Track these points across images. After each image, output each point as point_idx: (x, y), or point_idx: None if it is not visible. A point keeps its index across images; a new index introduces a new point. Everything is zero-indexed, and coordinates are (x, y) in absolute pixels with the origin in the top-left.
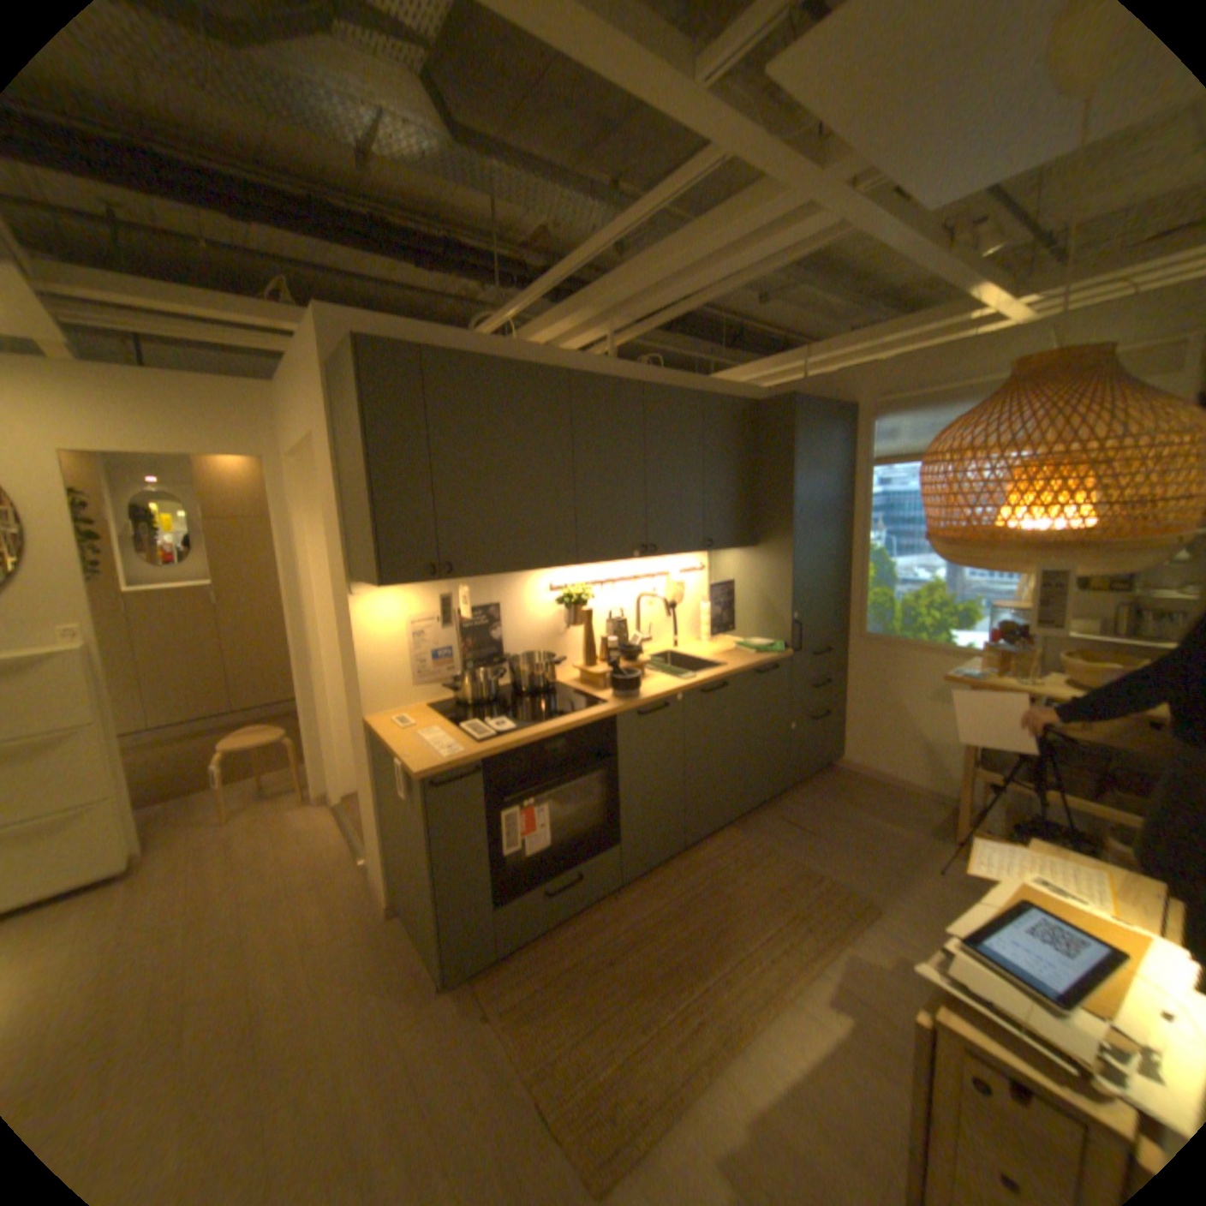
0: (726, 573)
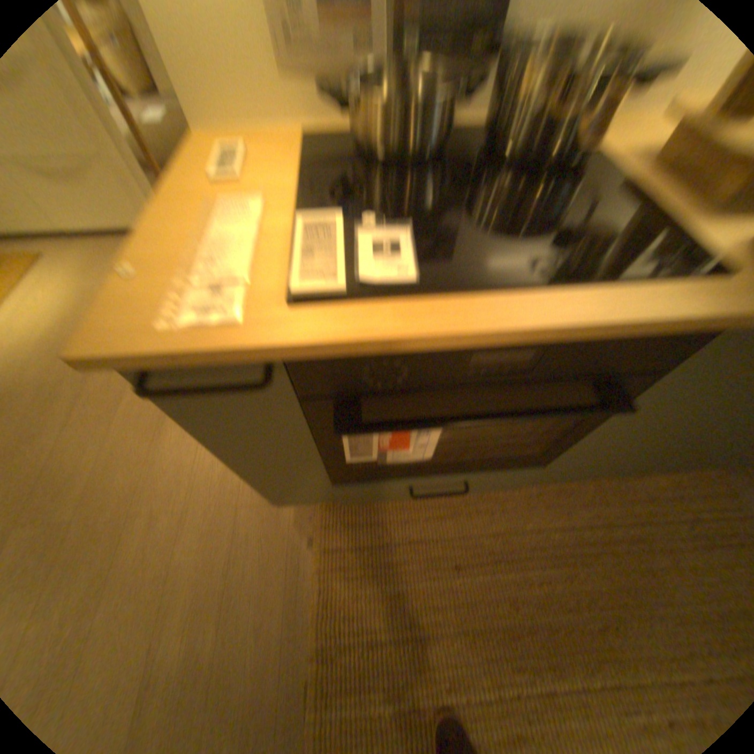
0: None
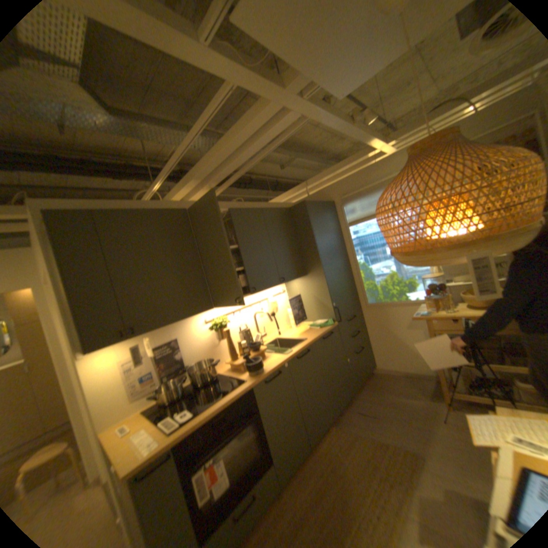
0: (295, 291)
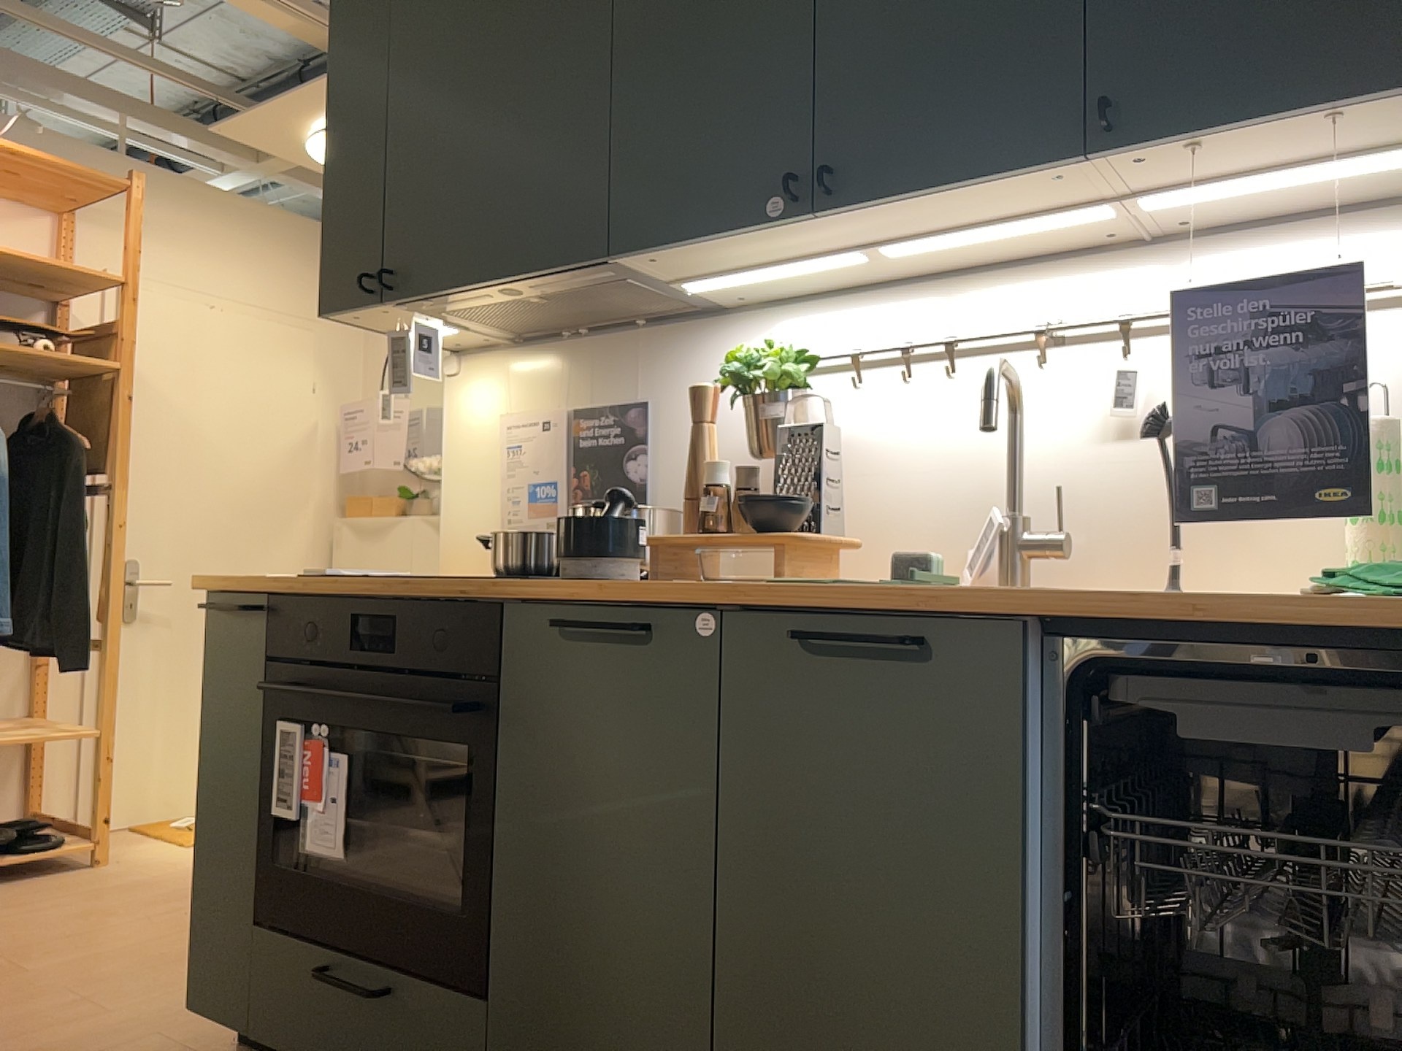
0: None
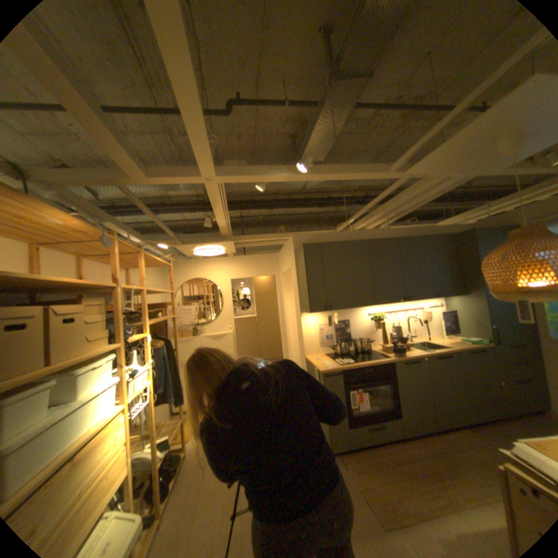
0: (454, 307)
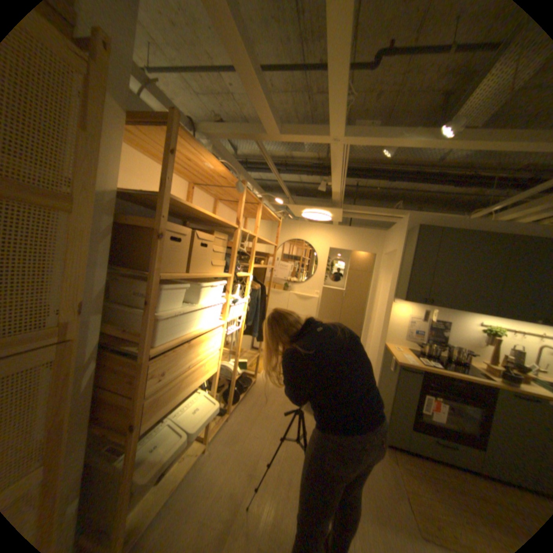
0: None
